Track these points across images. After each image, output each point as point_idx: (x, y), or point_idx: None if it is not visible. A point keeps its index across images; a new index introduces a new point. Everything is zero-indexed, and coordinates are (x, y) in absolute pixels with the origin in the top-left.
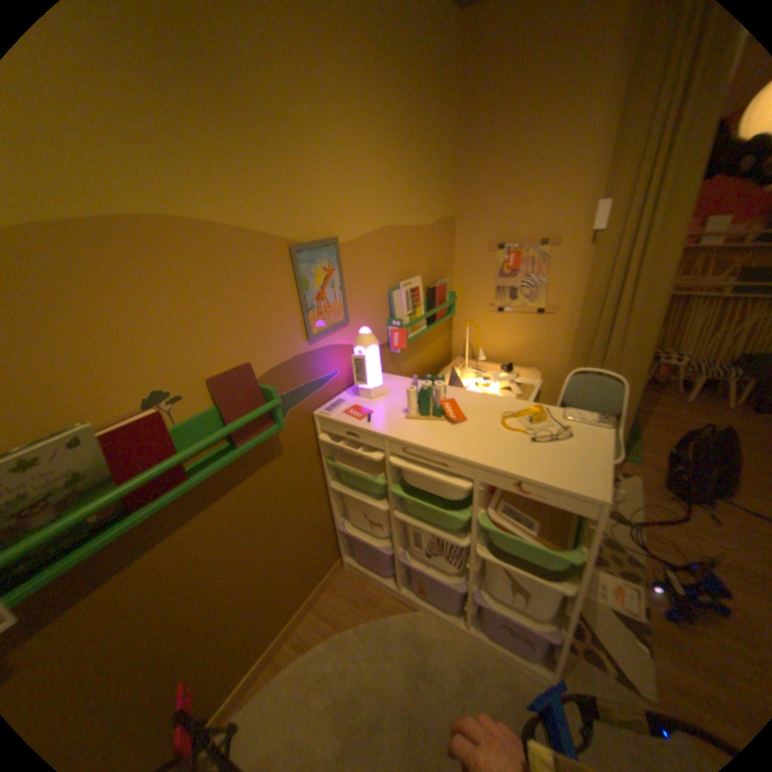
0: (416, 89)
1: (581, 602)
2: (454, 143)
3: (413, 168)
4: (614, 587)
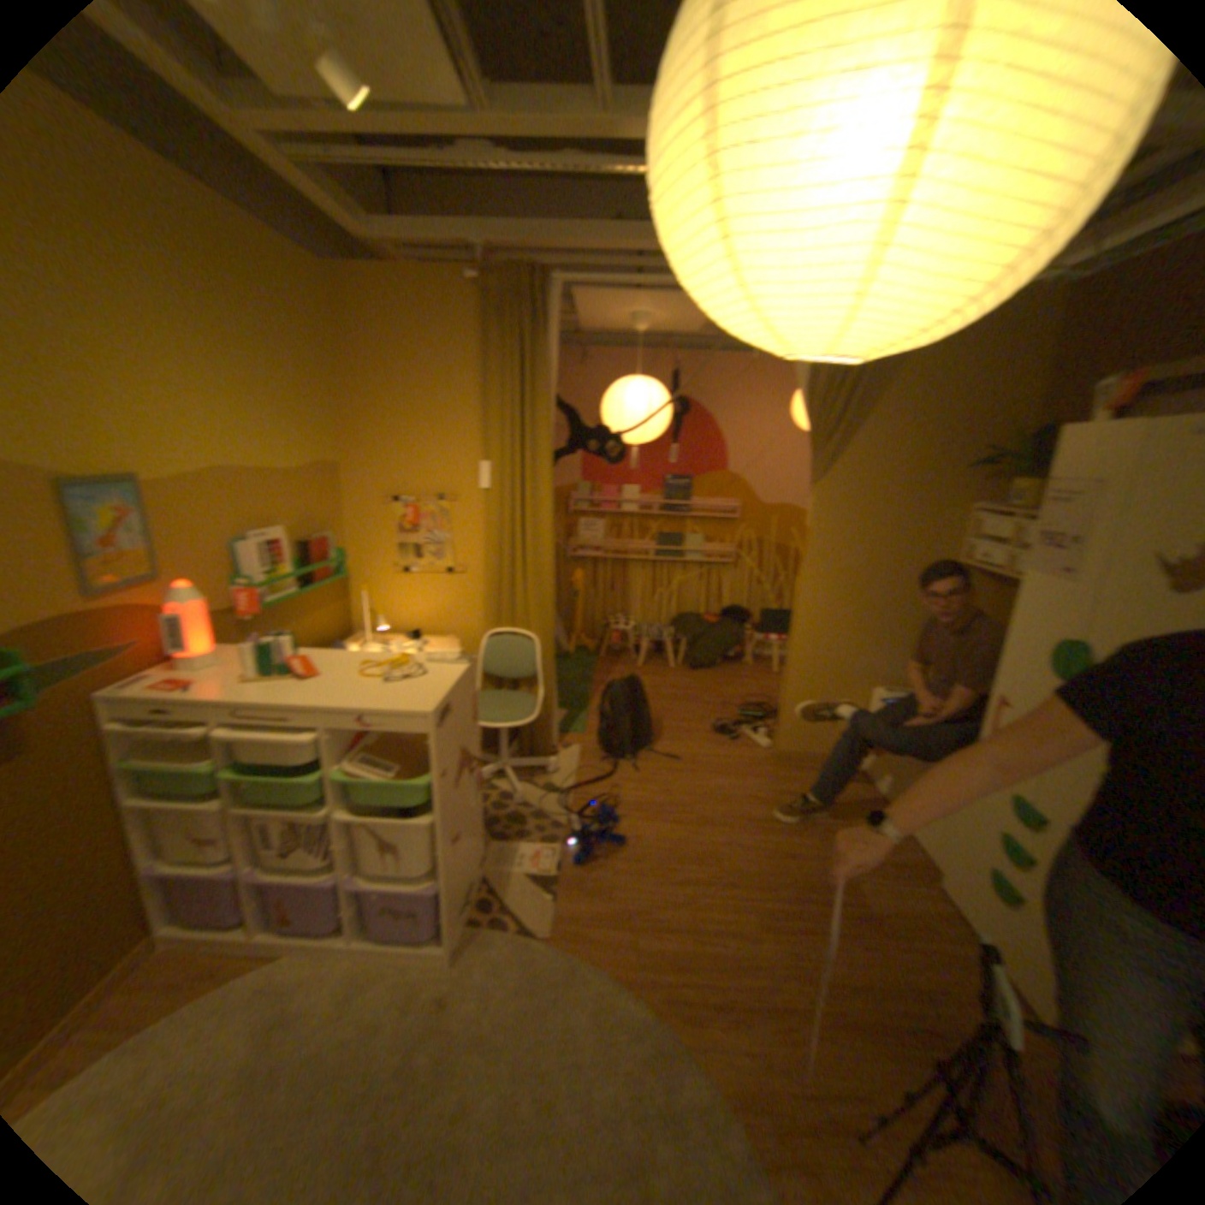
0: (262, 329)
1: (440, 831)
2: (329, 385)
3: (264, 407)
4: (533, 853)
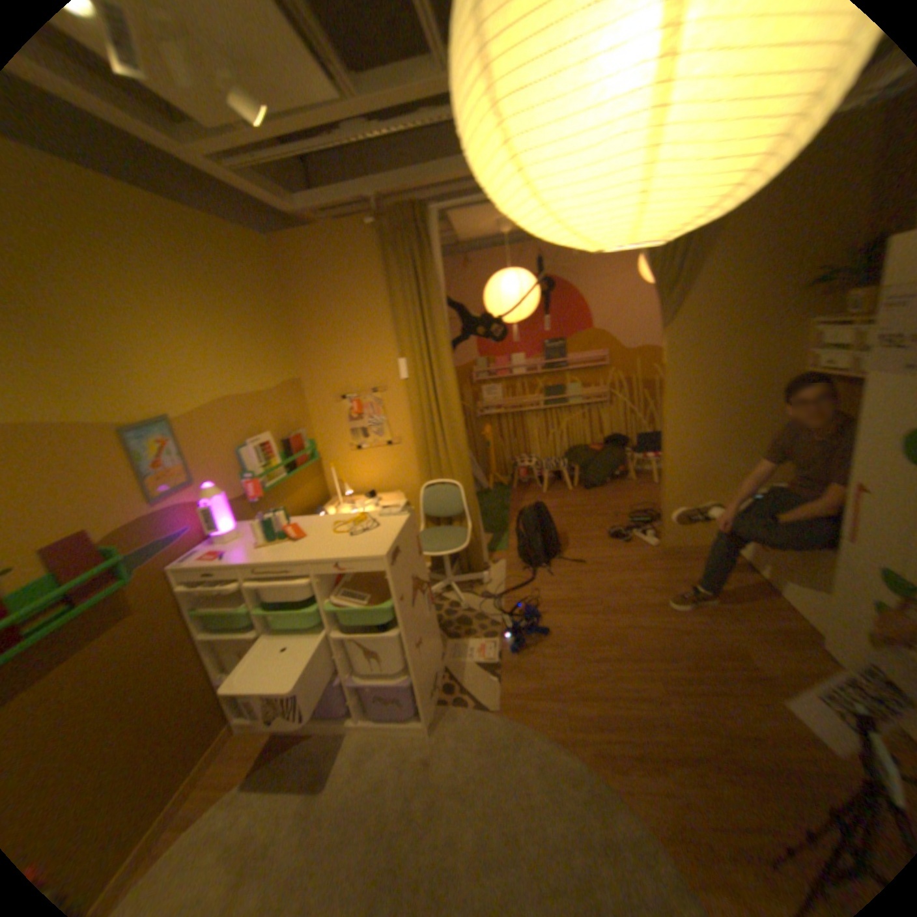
0: (231, 294)
1: (405, 640)
2: (284, 324)
3: (242, 350)
4: (479, 647)
